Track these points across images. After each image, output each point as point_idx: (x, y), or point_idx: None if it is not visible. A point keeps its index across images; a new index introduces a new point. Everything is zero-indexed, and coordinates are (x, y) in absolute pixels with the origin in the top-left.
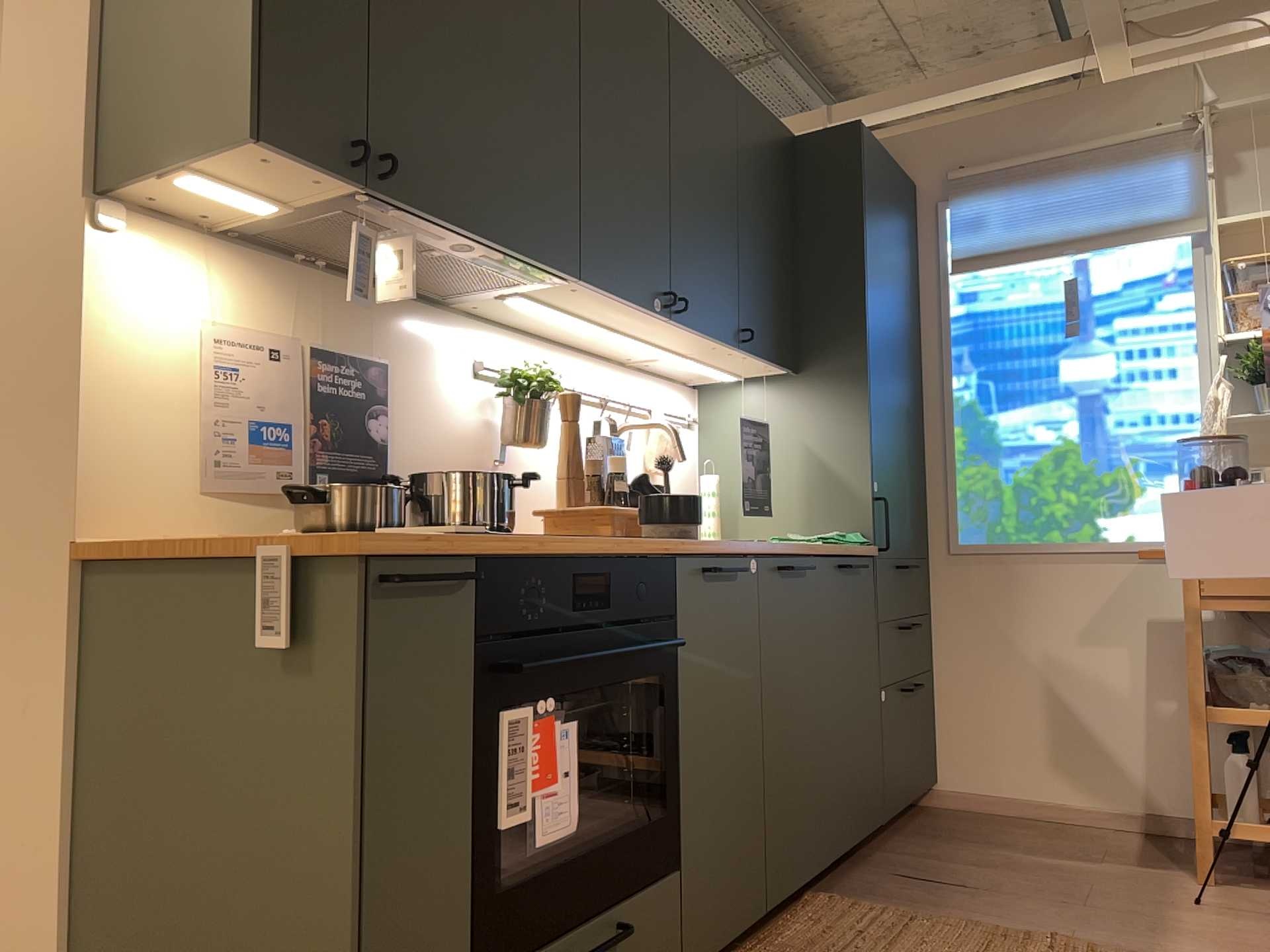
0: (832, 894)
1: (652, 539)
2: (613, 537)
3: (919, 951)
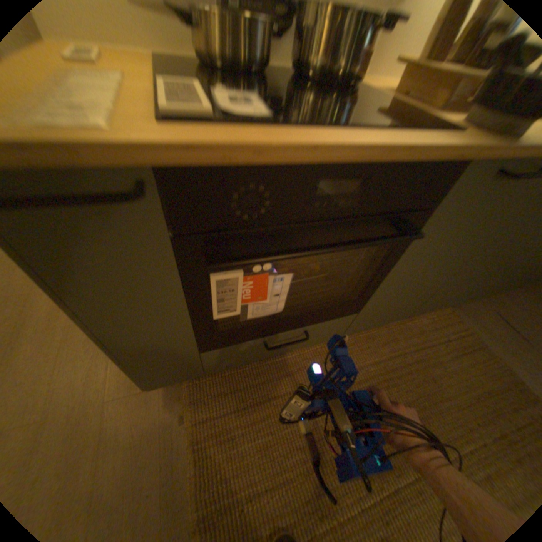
0: (455, 308)
1: (460, 133)
2: (409, 128)
3: (466, 371)
